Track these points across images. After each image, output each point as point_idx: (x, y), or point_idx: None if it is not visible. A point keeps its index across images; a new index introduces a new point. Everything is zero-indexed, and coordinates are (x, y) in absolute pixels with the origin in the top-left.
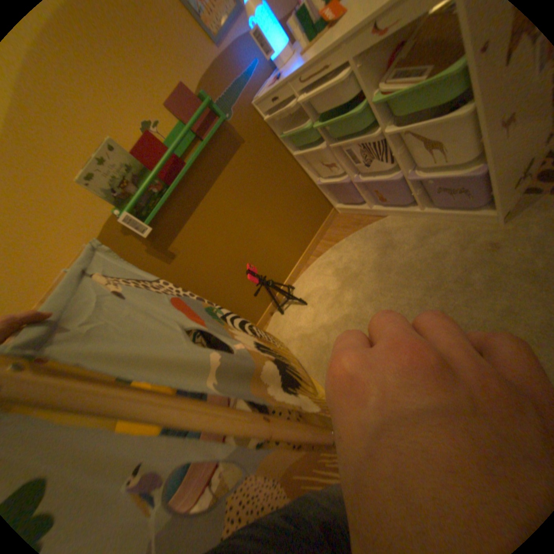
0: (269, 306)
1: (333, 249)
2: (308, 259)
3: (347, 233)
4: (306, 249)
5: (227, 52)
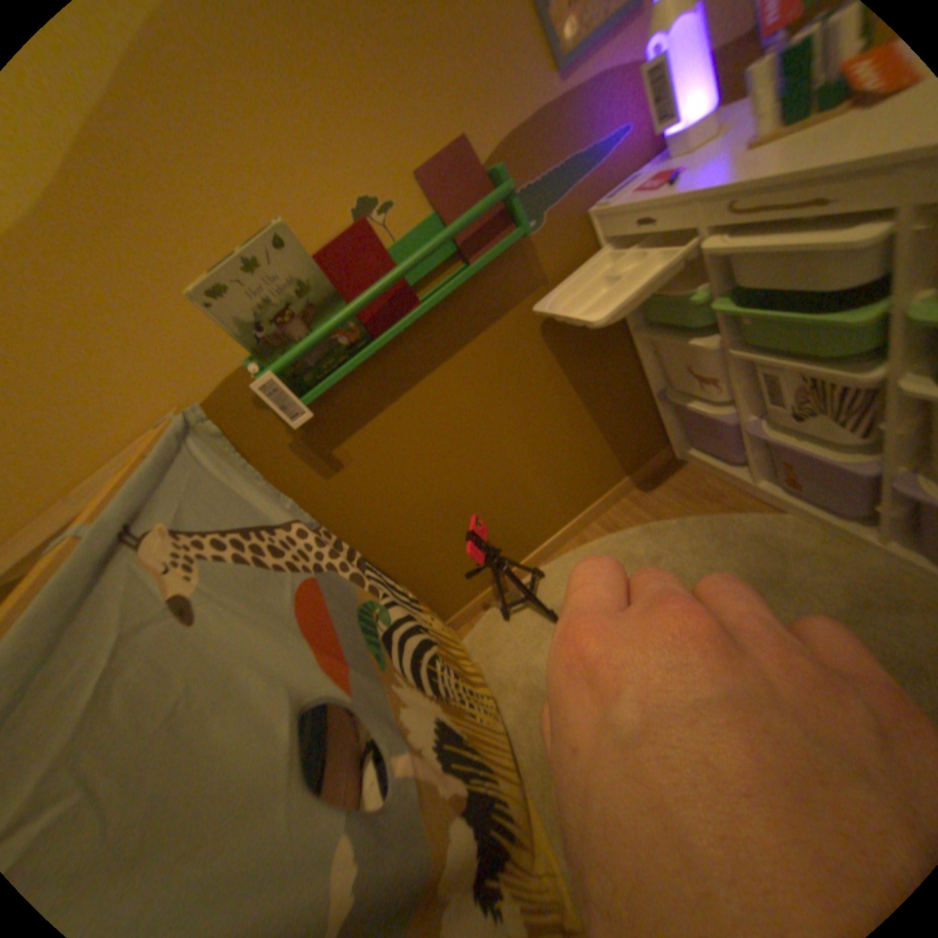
0: (484, 592)
1: (644, 531)
2: (586, 527)
3: (683, 510)
4: (589, 507)
5: (576, 95)
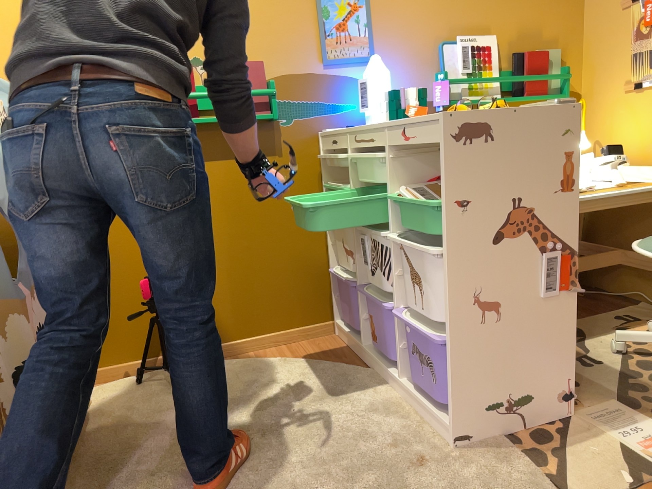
0: (135, 360)
1: (279, 360)
2: (243, 352)
3: (315, 358)
4: (254, 336)
5: (330, 79)
